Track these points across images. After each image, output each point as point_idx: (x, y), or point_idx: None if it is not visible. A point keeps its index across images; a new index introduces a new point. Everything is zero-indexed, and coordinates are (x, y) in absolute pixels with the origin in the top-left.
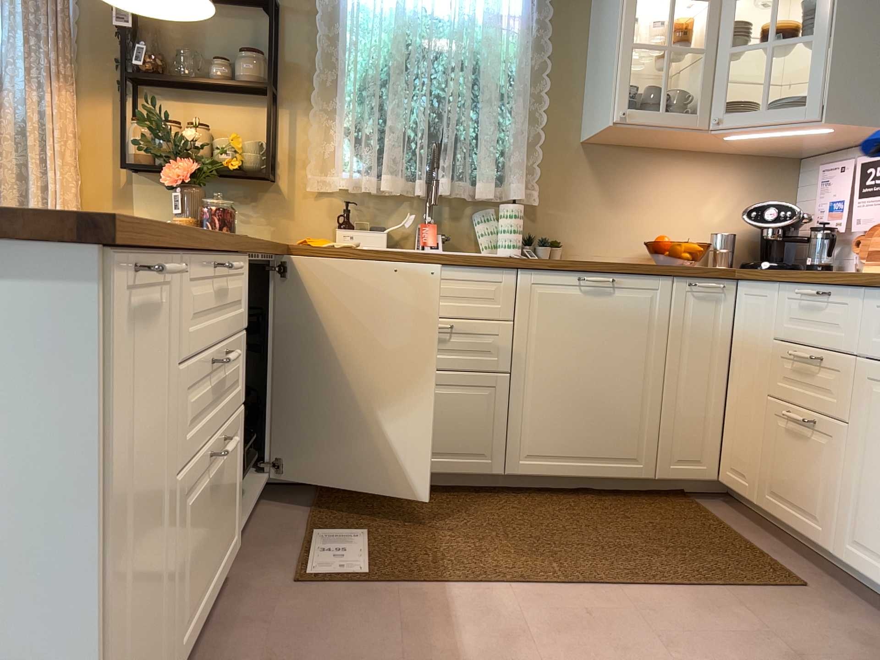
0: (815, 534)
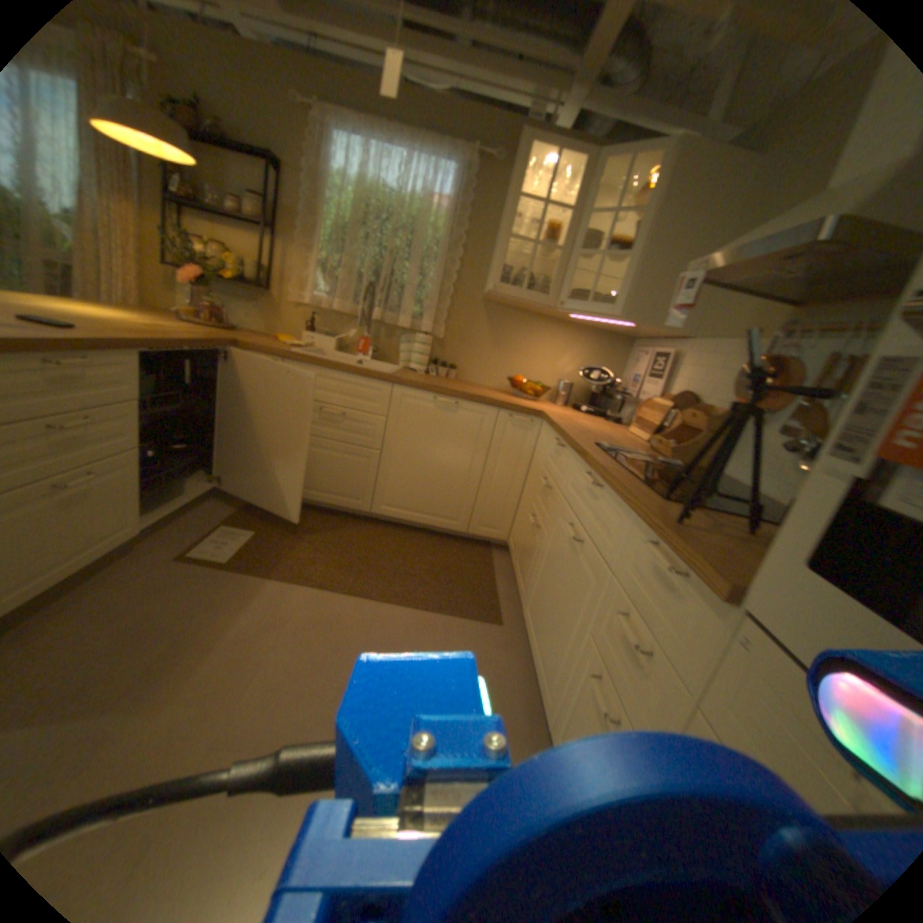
0: (521, 595)
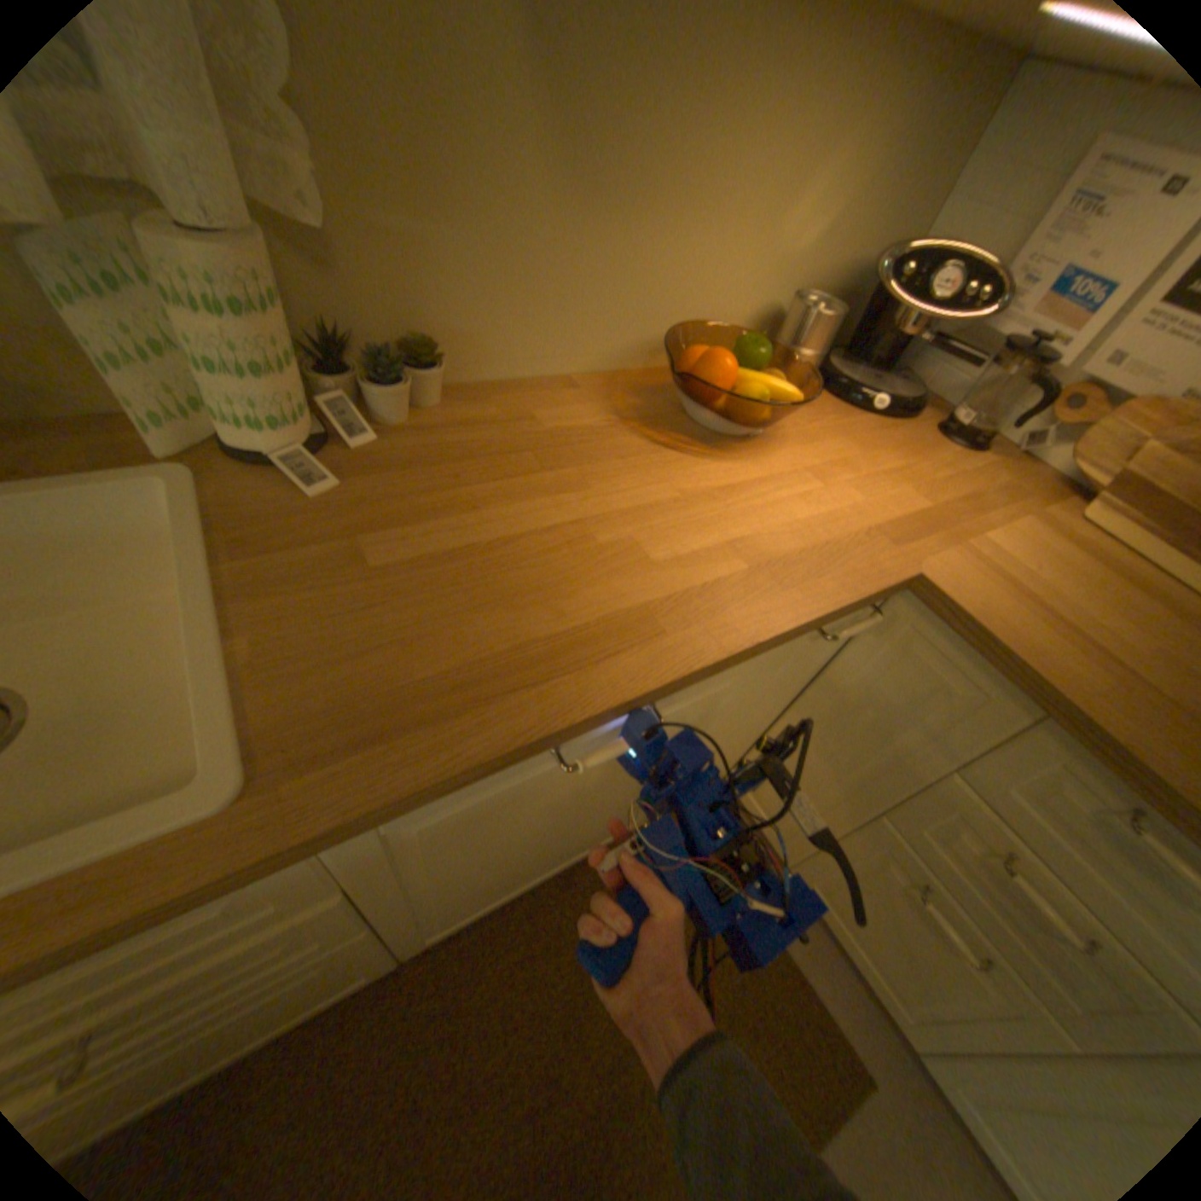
0: (897, 1013)
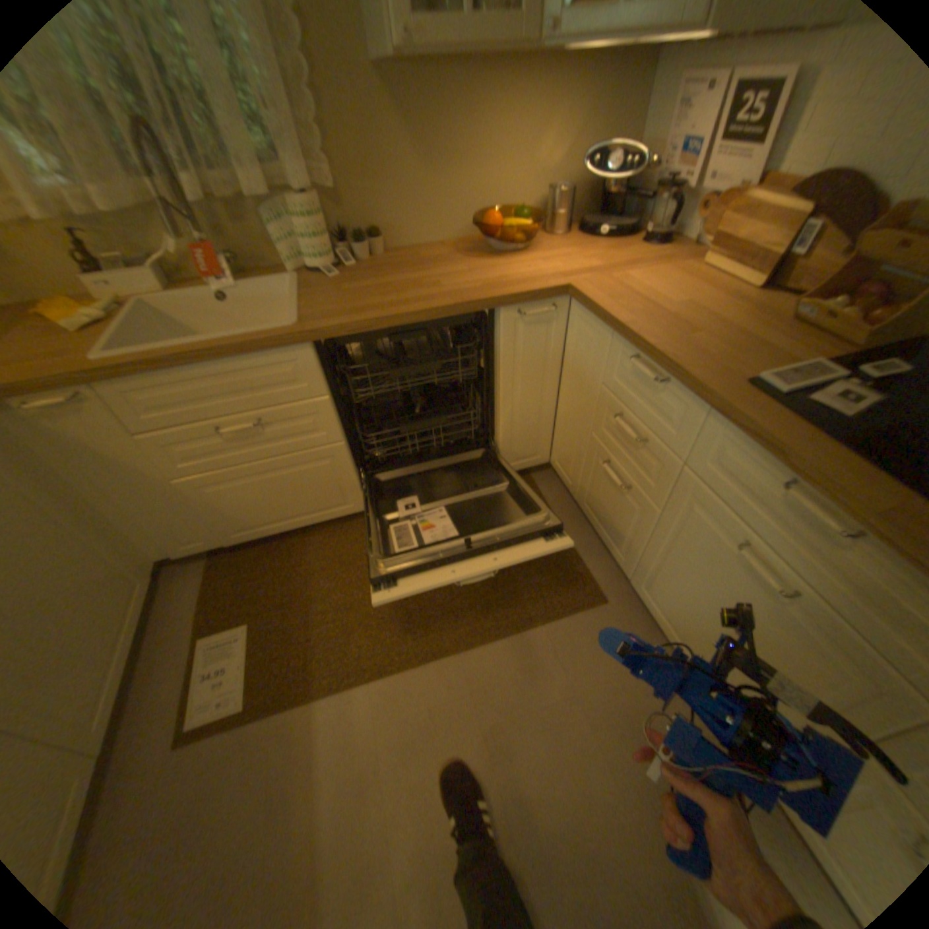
0: (617, 558)
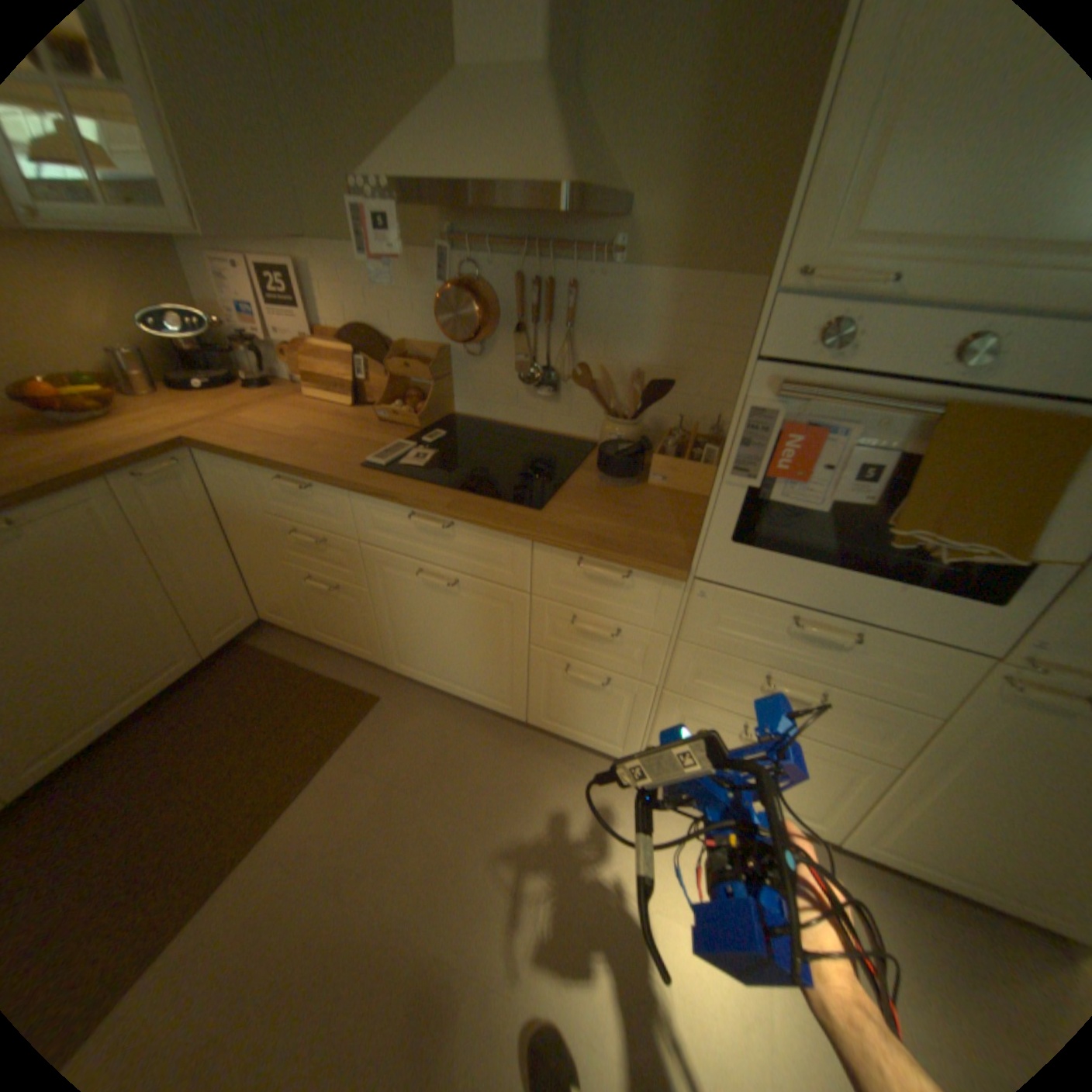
0: (366, 656)
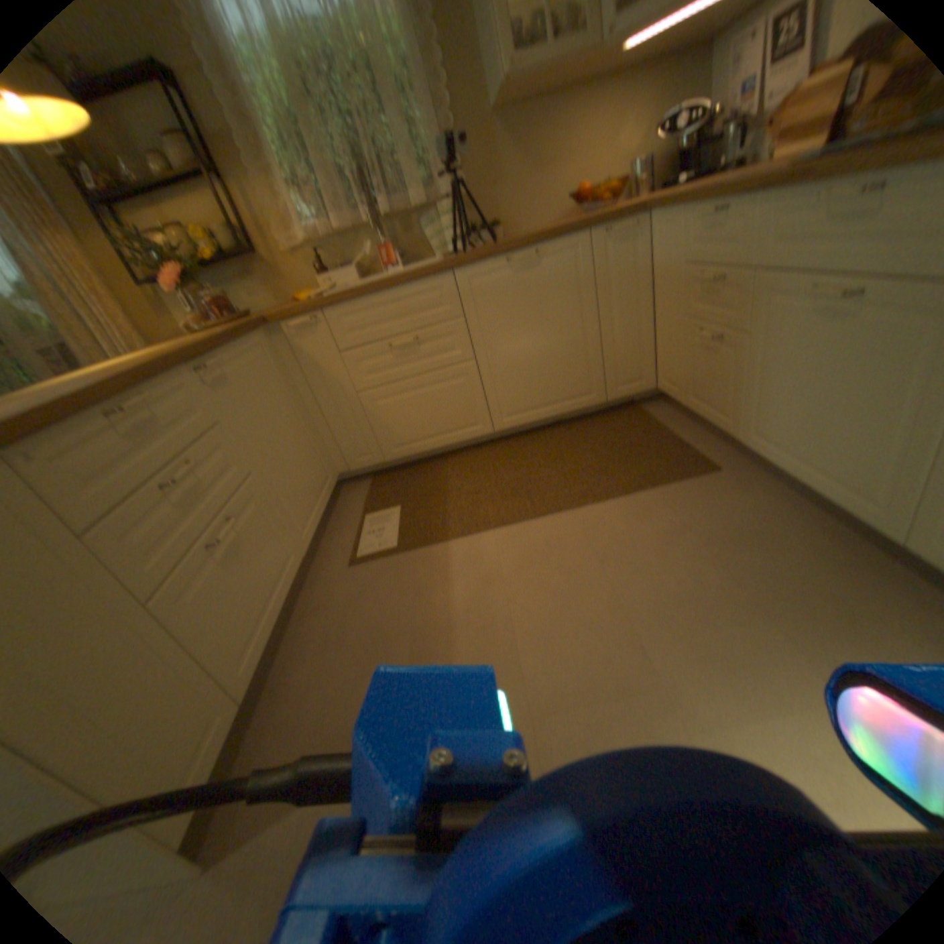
0: (726, 424)
